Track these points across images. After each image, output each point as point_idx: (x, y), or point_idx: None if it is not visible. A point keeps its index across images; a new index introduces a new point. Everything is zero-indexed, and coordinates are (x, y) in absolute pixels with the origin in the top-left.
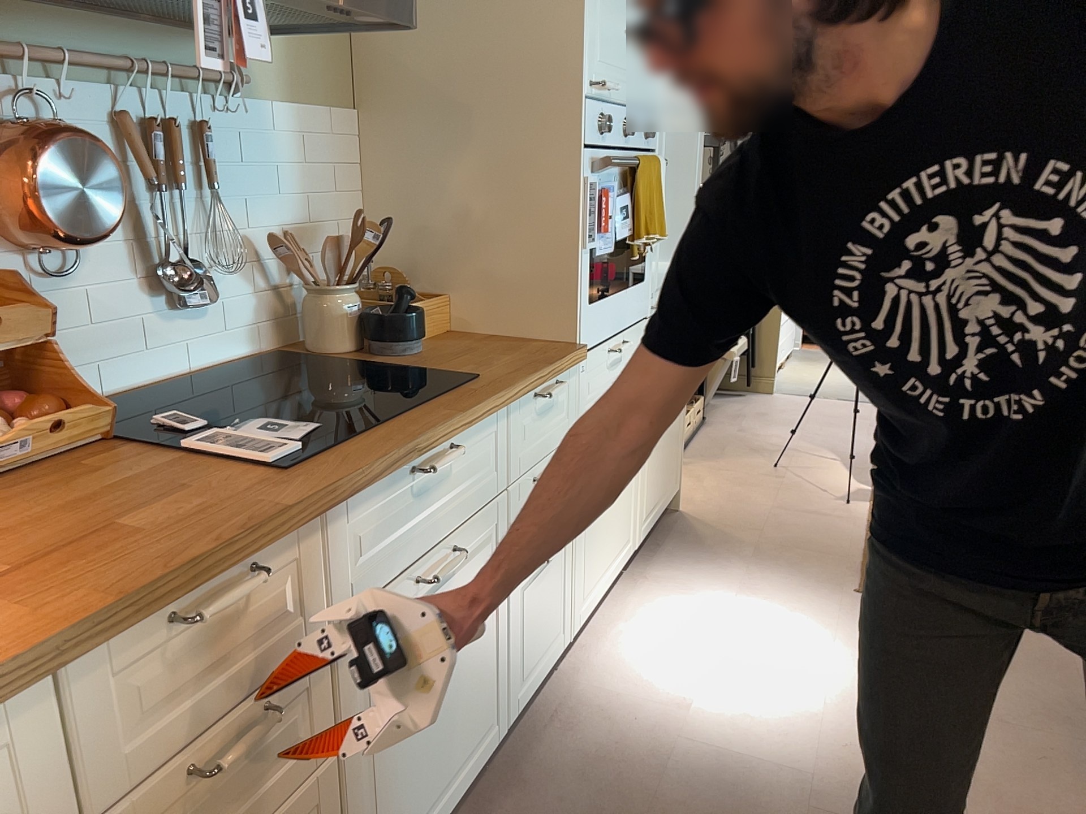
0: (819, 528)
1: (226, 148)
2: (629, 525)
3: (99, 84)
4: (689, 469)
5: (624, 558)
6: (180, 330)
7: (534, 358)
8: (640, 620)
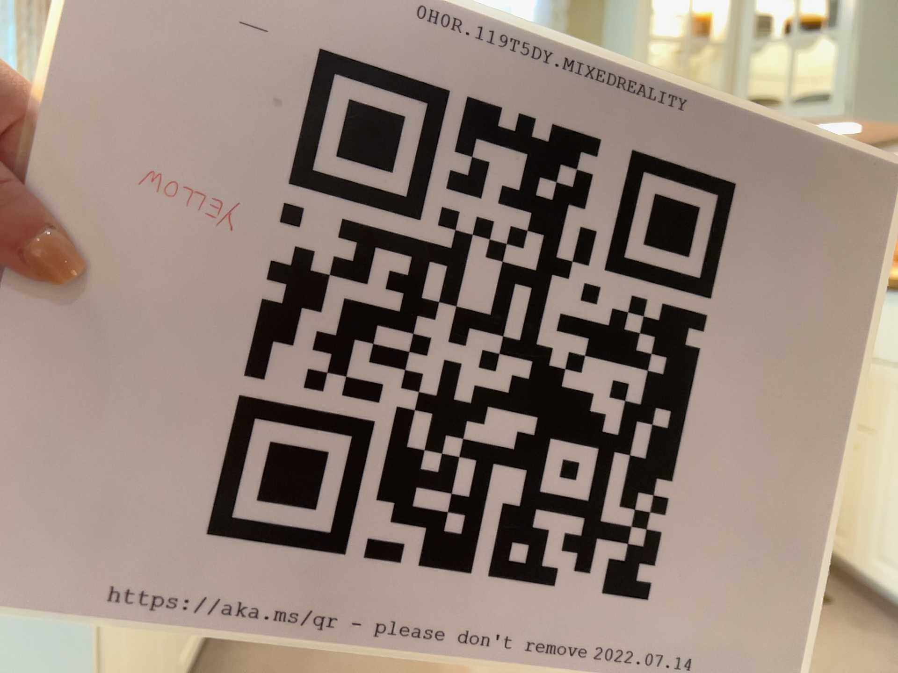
0: None
1: None
2: None
3: None
4: None
5: None
6: None
7: None
8: None
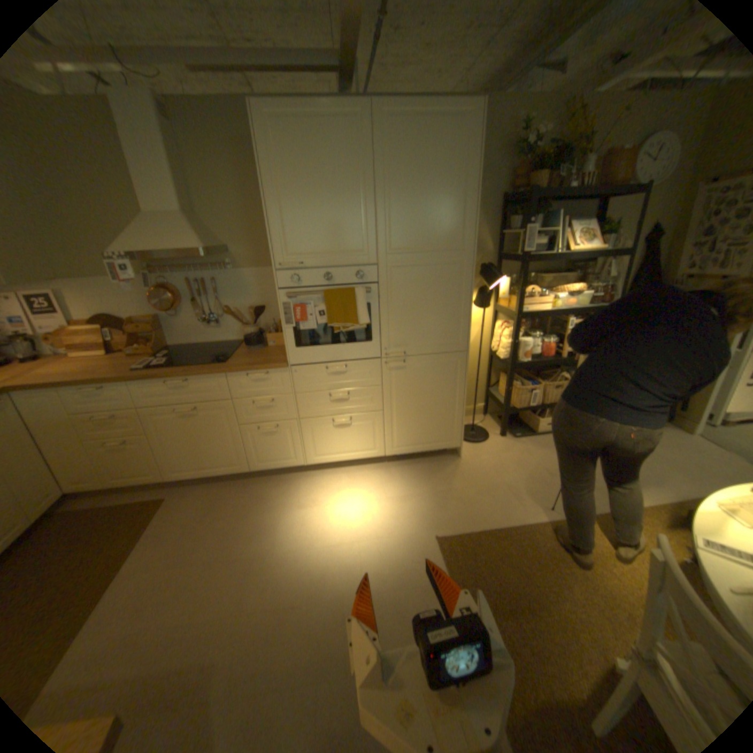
0: (499, 508)
1: (223, 284)
2: (372, 443)
3: (181, 272)
4: (512, 446)
5: (367, 455)
6: (211, 331)
7: (256, 362)
8: (351, 479)
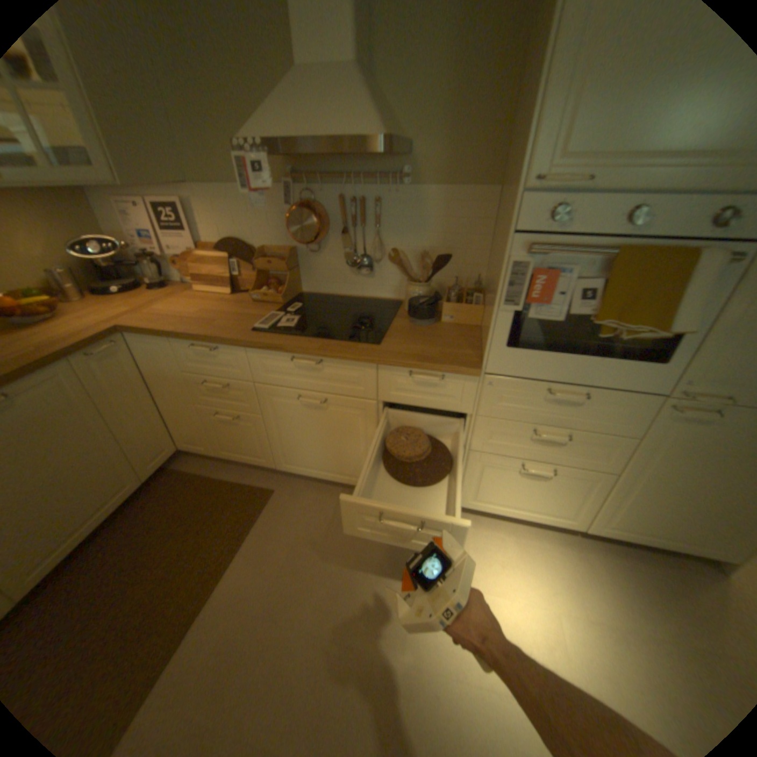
0: None
1: (393, 209)
2: (576, 513)
3: (337, 184)
4: None
5: (558, 523)
6: (361, 280)
7: (429, 355)
8: (524, 551)
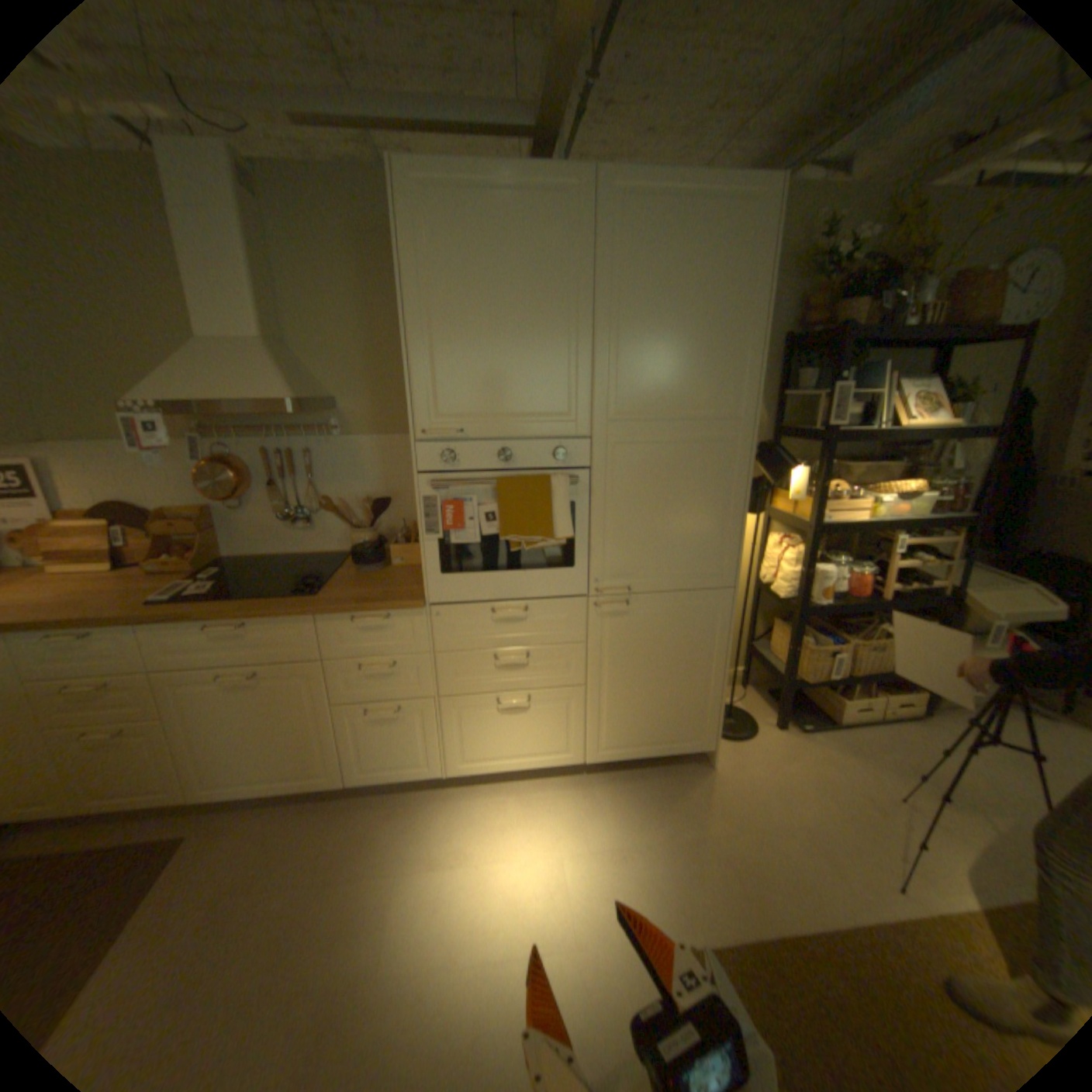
0: (802, 884)
1: (324, 459)
2: (565, 742)
3: (255, 438)
4: (802, 749)
5: (554, 762)
6: (297, 536)
7: (370, 597)
8: (525, 808)
